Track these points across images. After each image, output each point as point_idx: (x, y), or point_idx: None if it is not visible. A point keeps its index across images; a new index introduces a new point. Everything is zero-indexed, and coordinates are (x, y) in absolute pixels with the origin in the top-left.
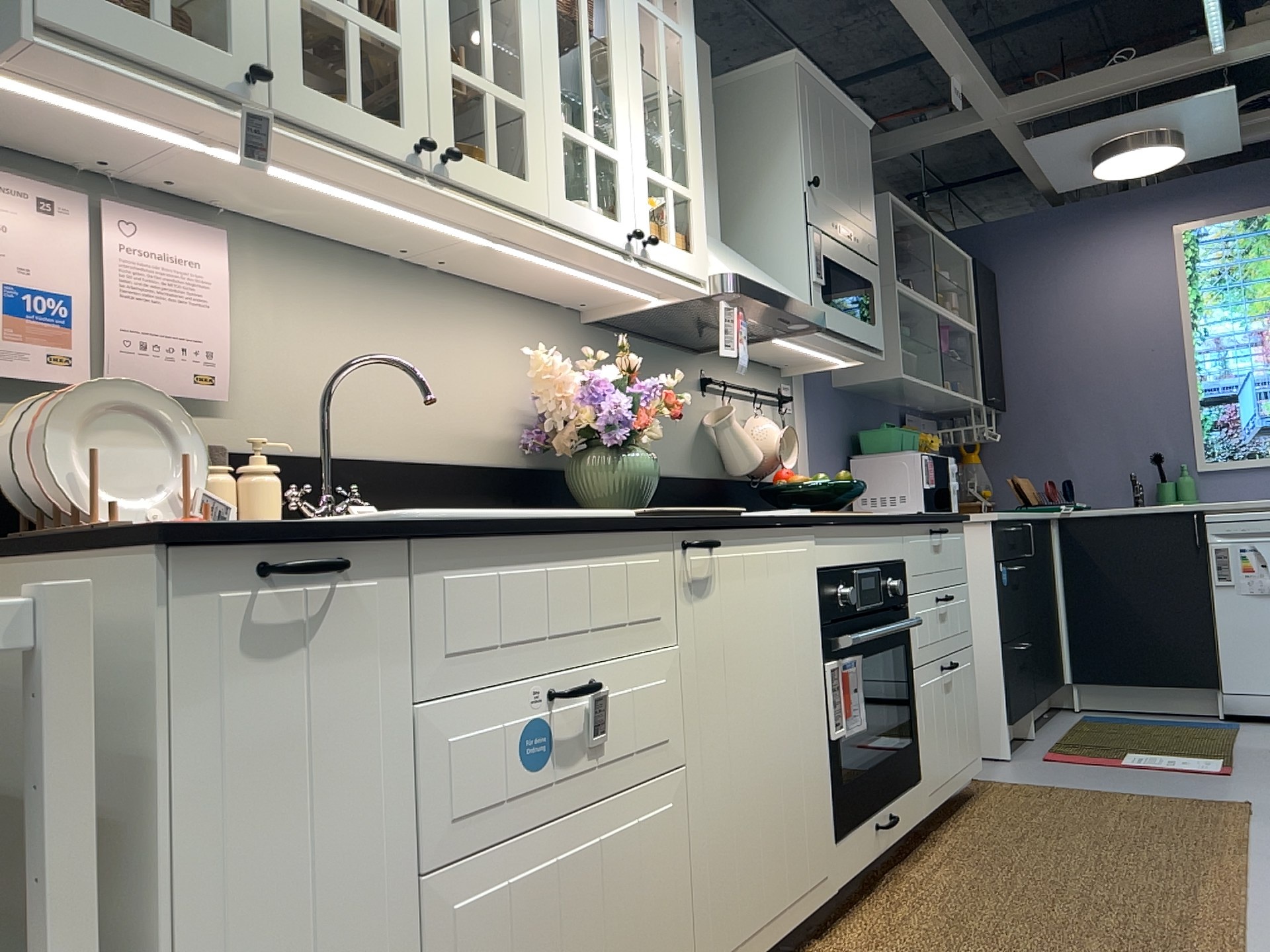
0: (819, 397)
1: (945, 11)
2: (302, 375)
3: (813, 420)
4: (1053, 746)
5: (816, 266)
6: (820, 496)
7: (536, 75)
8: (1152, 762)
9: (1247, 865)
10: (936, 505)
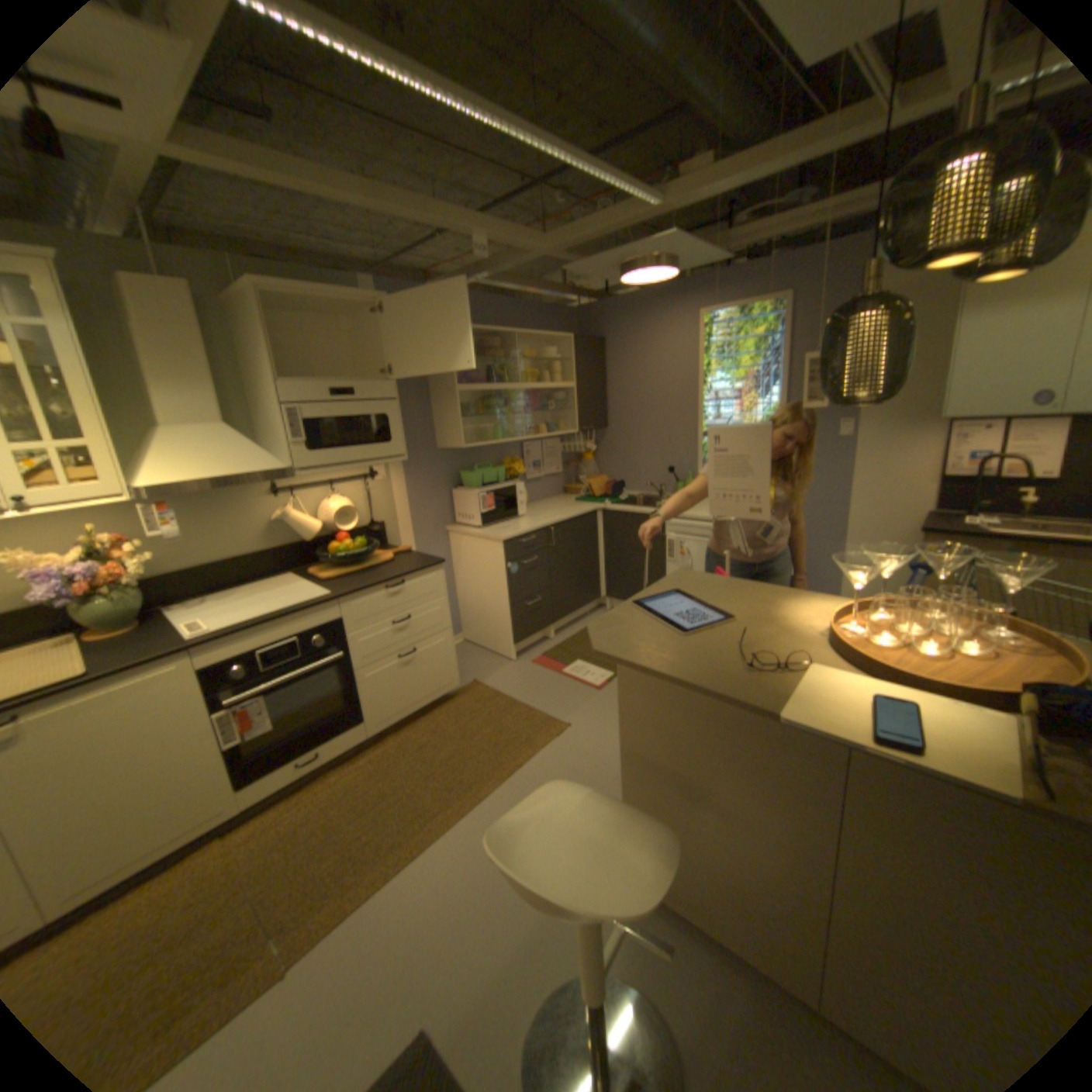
0: (416, 460)
1: (420, 197)
2: None
3: (409, 477)
4: (550, 649)
5: (291, 432)
6: (341, 558)
7: None
8: (576, 673)
9: (490, 793)
10: (494, 519)
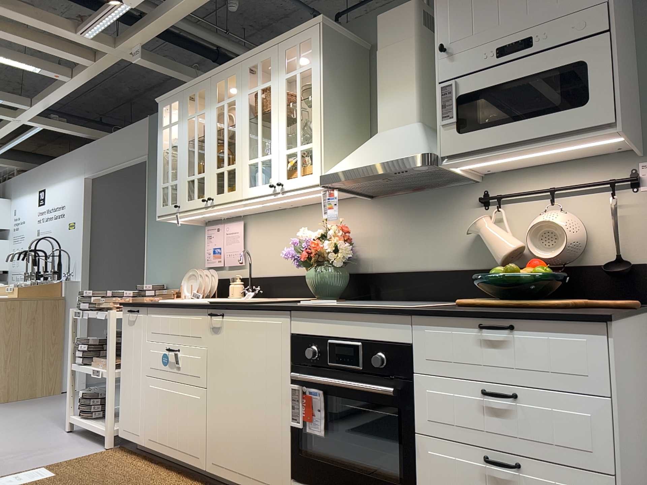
0: None
1: None
2: (261, 253)
3: None
4: None
5: (441, 113)
6: (497, 285)
7: (239, 151)
8: None
9: None
10: None
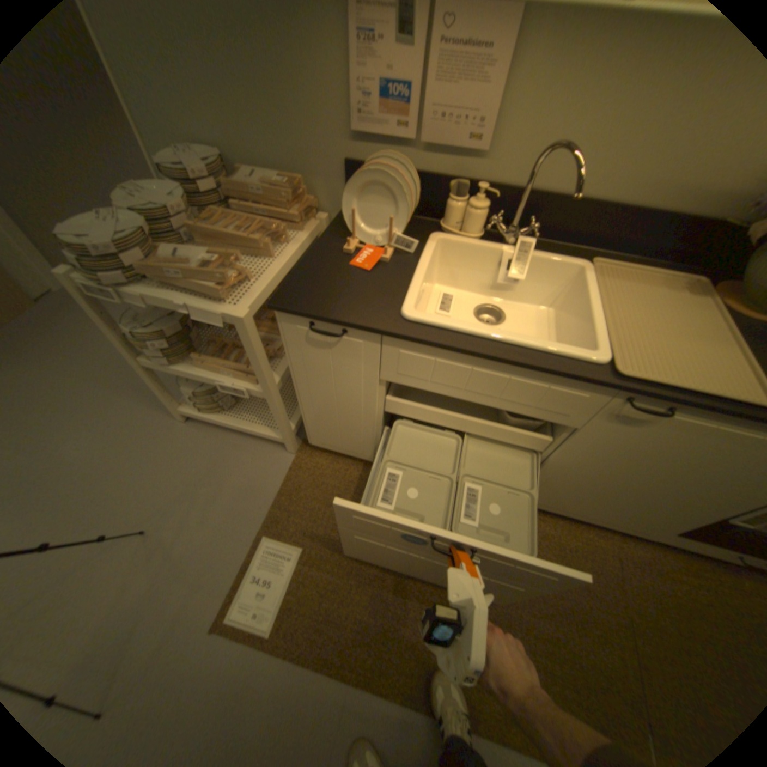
0: None
1: None
2: (553, 129)
3: None
4: None
5: None
6: None
7: None
8: None
9: None
10: None
